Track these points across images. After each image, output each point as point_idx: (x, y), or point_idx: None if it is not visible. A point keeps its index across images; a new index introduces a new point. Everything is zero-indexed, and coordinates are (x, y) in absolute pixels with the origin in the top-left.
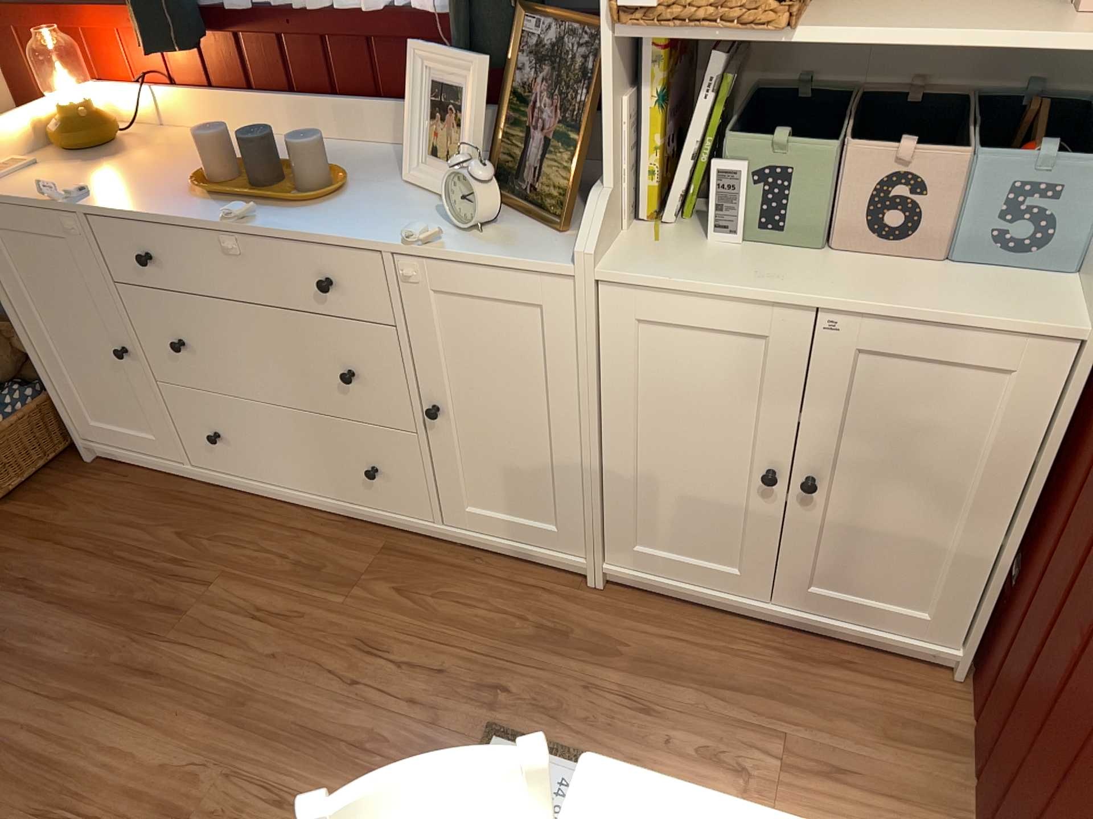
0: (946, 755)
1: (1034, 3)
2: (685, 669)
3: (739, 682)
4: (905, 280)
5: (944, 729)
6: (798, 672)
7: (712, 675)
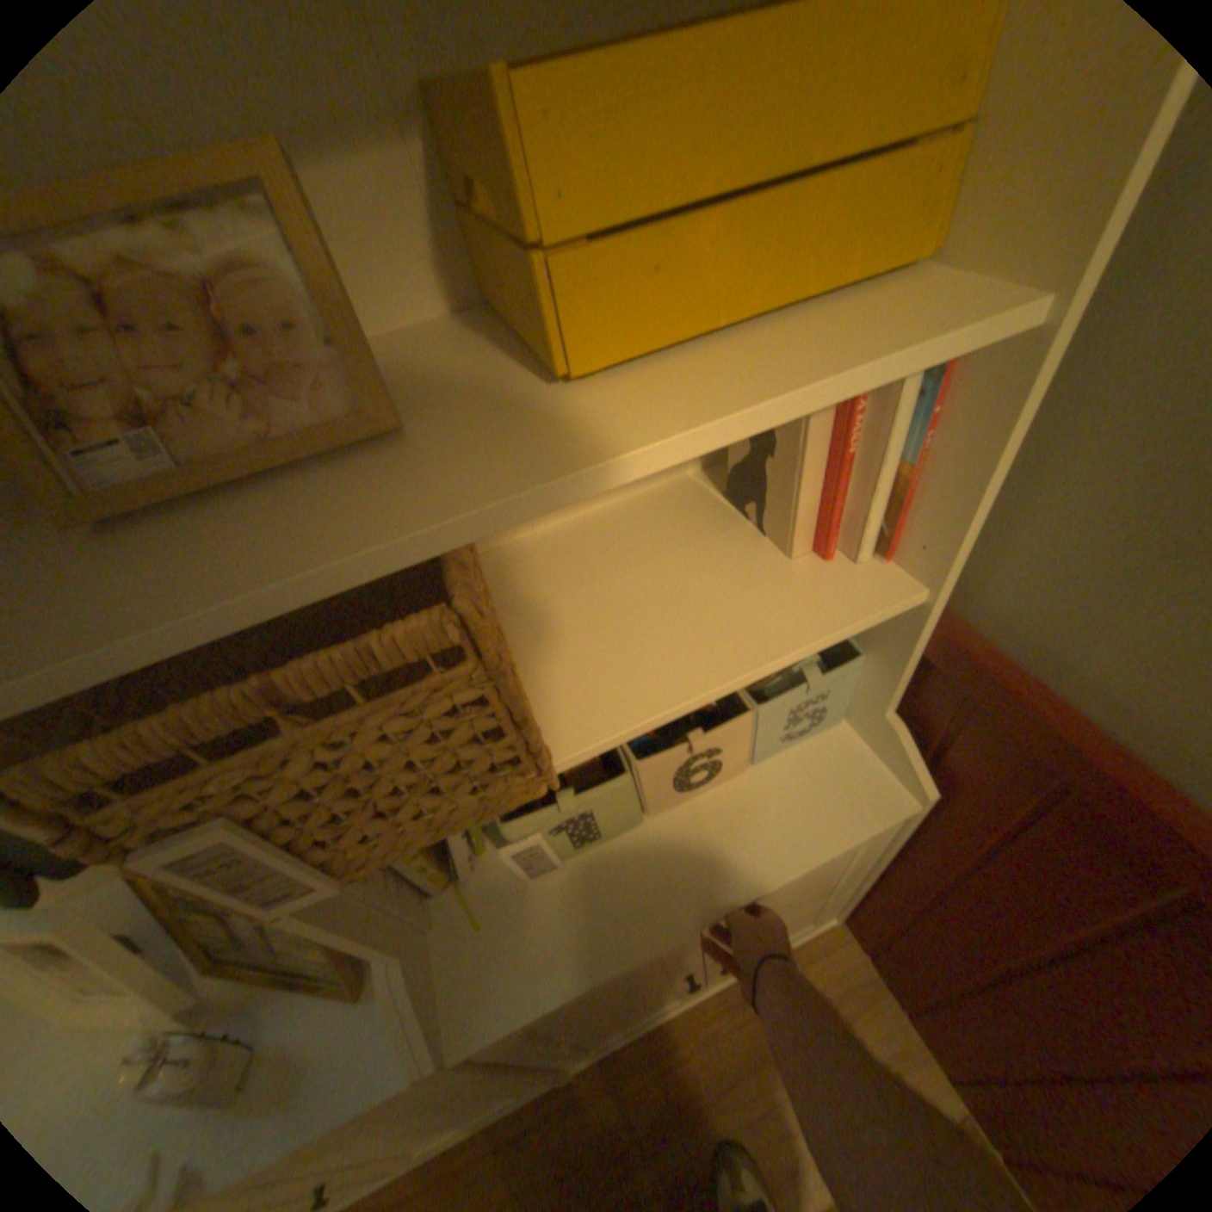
0: (878, 1012)
1: (726, 543)
2: (687, 1107)
3: (728, 1078)
4: (742, 829)
5: (861, 987)
6: (753, 1024)
7: (708, 1092)
